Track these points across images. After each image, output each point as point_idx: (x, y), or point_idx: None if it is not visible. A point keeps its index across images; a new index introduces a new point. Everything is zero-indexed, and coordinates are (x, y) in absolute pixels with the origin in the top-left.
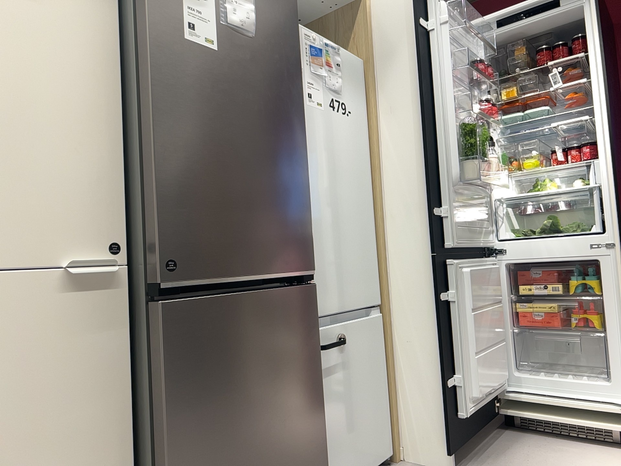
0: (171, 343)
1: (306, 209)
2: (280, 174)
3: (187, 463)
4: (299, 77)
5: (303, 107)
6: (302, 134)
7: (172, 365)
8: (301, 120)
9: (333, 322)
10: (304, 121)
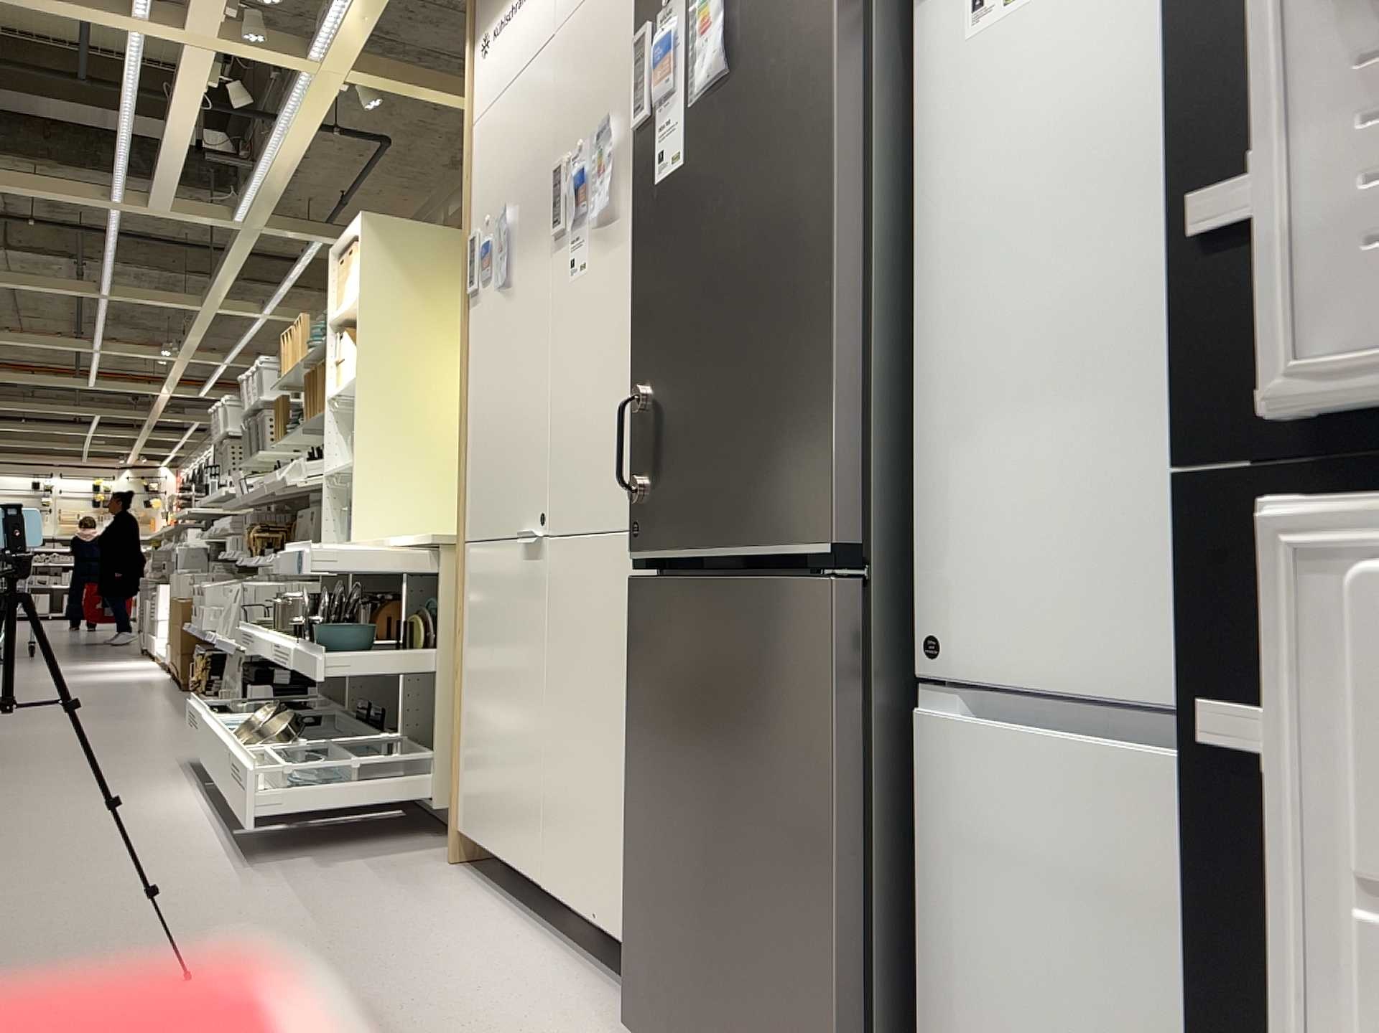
0: (635, 638)
1: (824, 389)
2: (767, 331)
3: (640, 810)
4: (827, 49)
5: (834, 120)
6: (825, 199)
7: (634, 667)
8: (826, 161)
9: (1072, 732)
10: (834, 158)
